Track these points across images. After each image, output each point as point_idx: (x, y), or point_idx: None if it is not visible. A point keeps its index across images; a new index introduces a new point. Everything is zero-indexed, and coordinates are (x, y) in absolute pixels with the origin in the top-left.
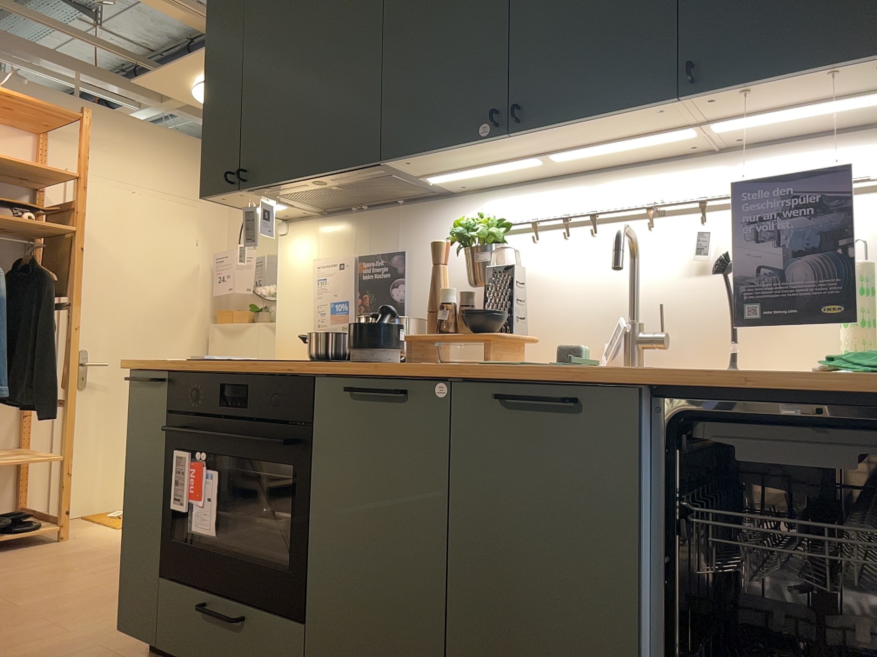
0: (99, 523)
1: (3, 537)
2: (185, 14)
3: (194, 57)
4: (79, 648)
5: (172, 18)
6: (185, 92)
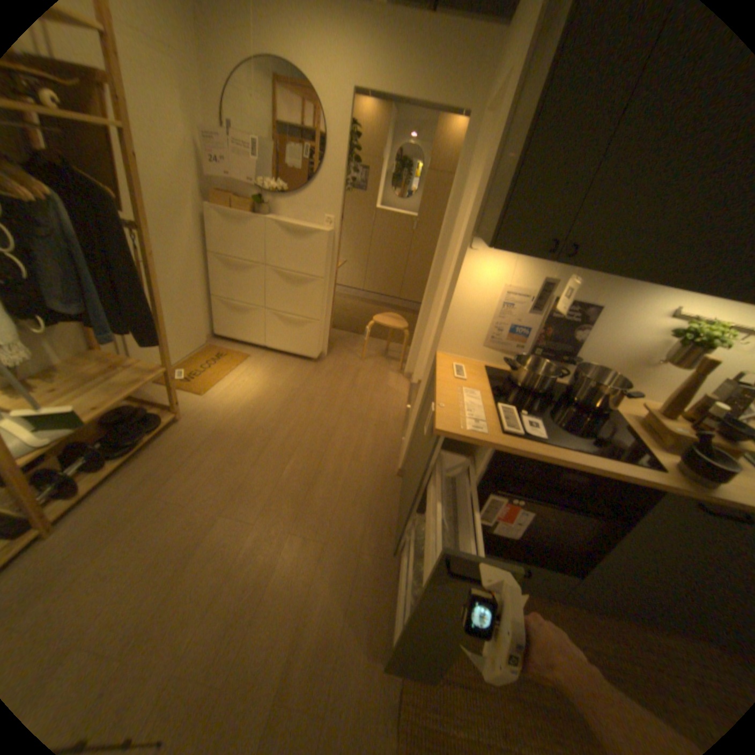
0: (179, 390)
1: (144, 441)
2: None
3: None
4: (350, 559)
5: None
6: None
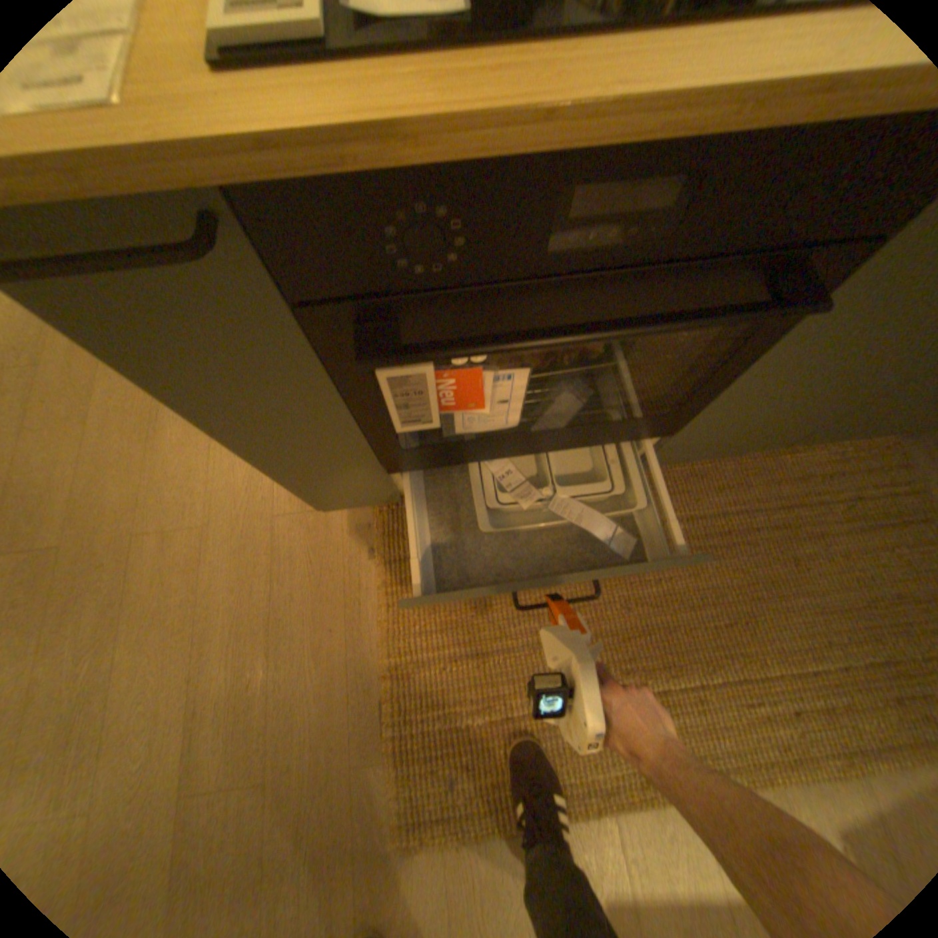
0: None
1: None
2: None
3: None
4: (257, 533)
5: None
6: None
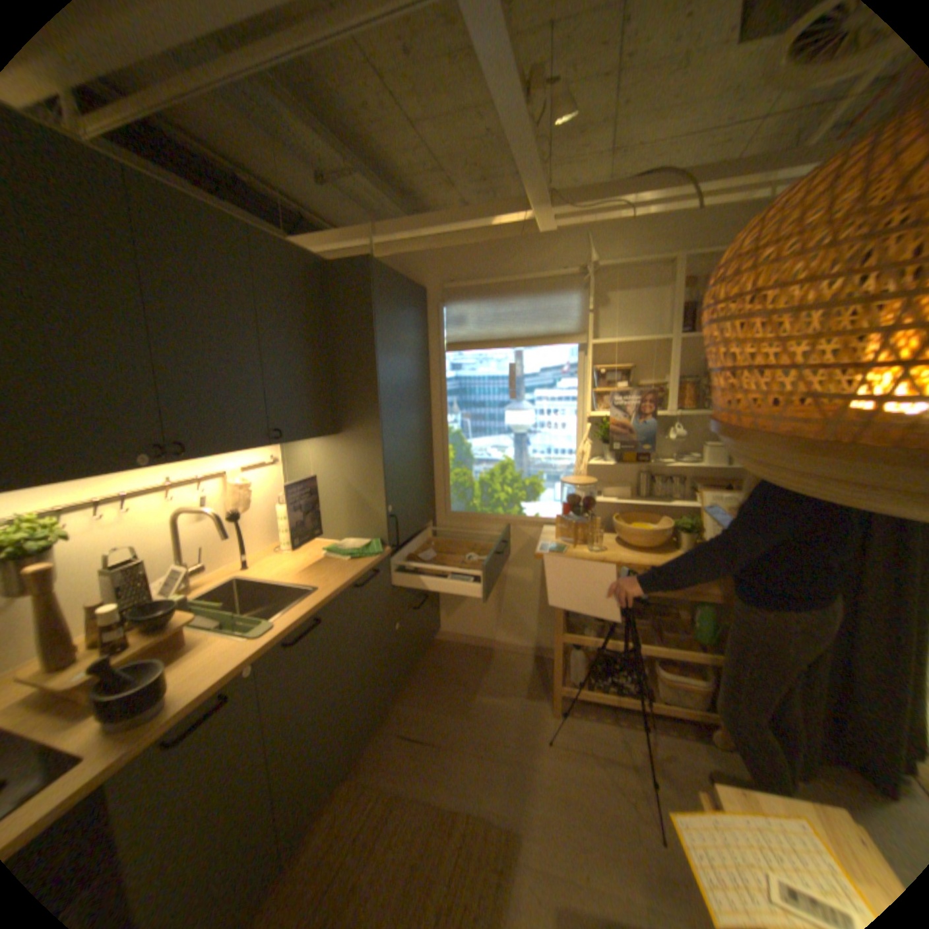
0: None
1: None
2: None
3: None
4: None
5: None
6: None
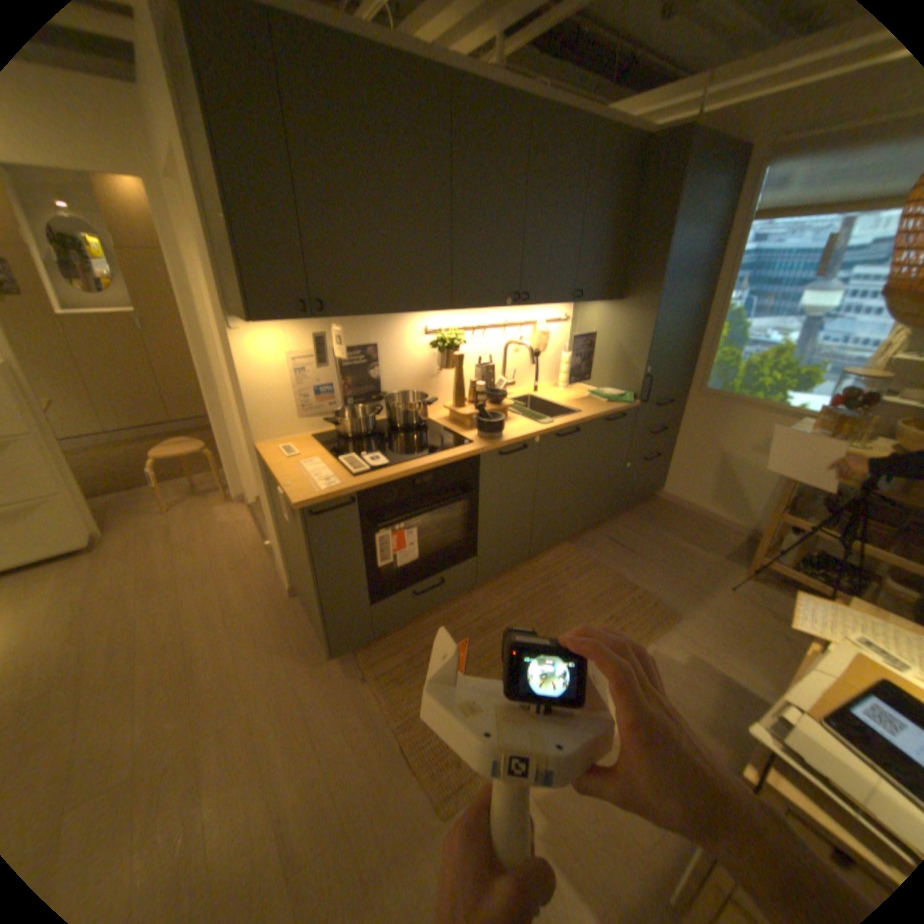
0: None
1: None
2: None
3: None
4: (286, 703)
5: None
6: None
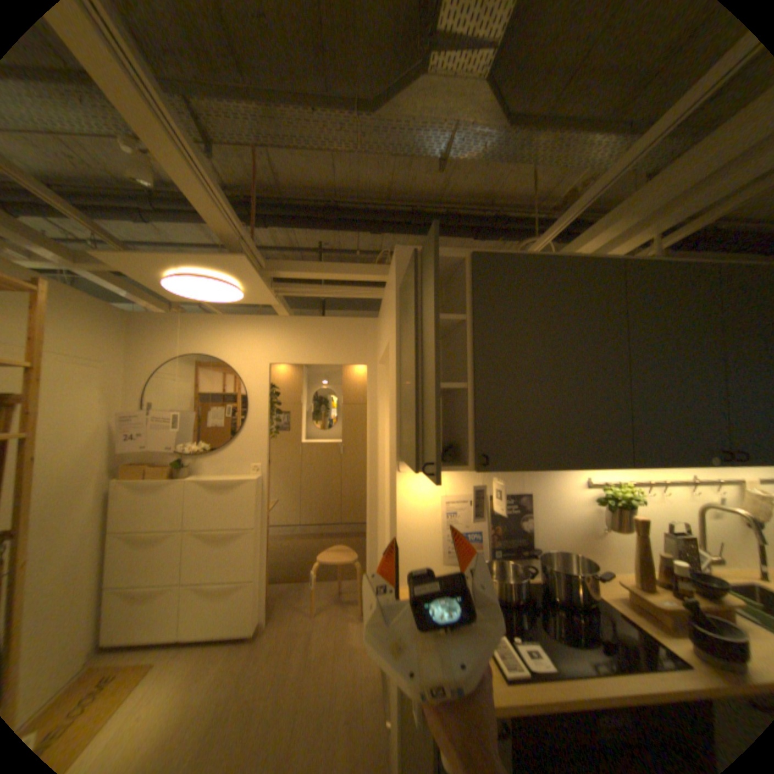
0: None
1: None
2: (223, 219)
3: (205, 256)
4: None
5: (205, 217)
6: (149, 273)
